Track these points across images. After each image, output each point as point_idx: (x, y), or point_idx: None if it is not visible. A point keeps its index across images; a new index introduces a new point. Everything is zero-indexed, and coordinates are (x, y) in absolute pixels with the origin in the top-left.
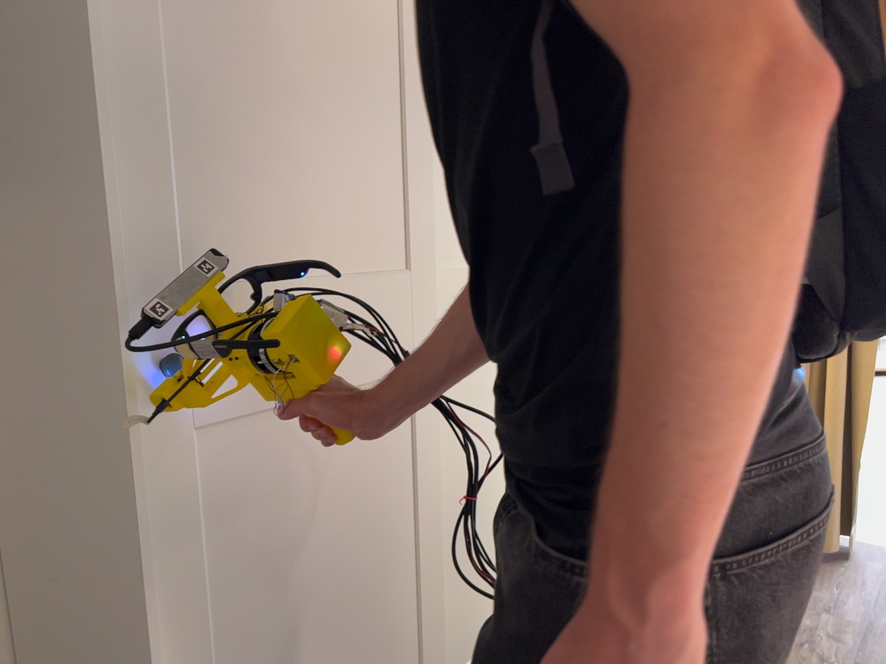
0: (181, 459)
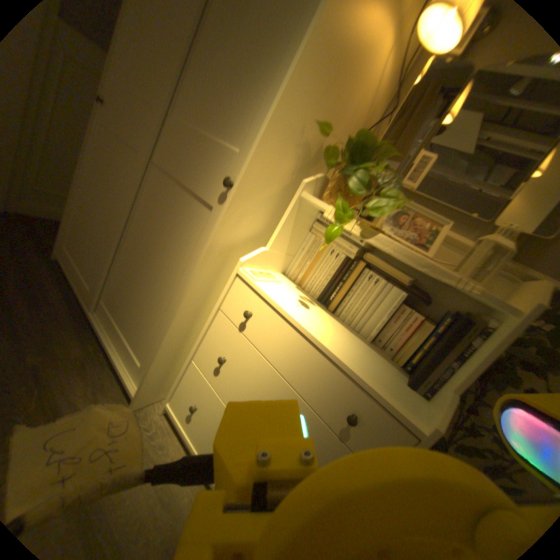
0: (95, 132)
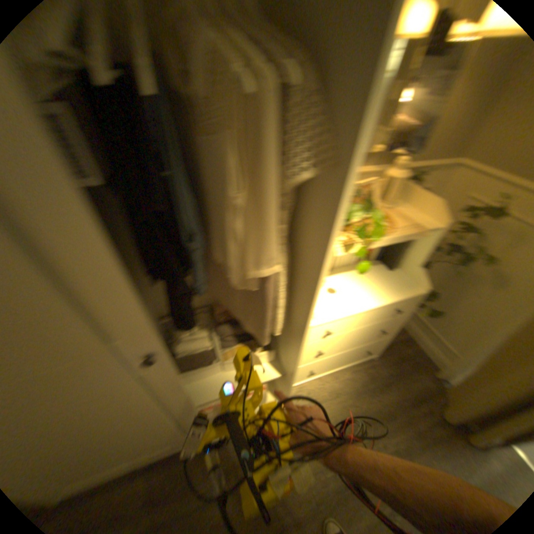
0: None
